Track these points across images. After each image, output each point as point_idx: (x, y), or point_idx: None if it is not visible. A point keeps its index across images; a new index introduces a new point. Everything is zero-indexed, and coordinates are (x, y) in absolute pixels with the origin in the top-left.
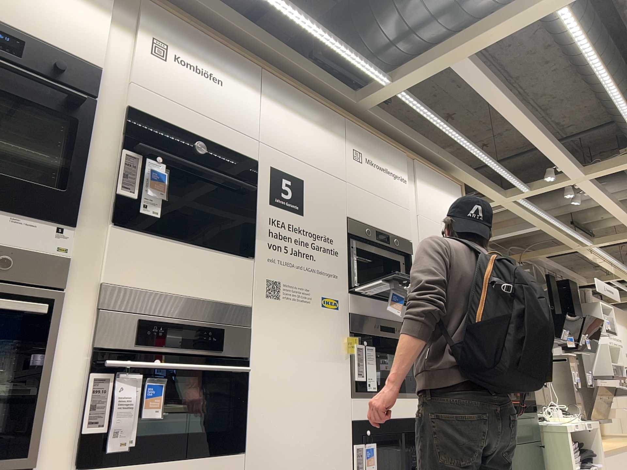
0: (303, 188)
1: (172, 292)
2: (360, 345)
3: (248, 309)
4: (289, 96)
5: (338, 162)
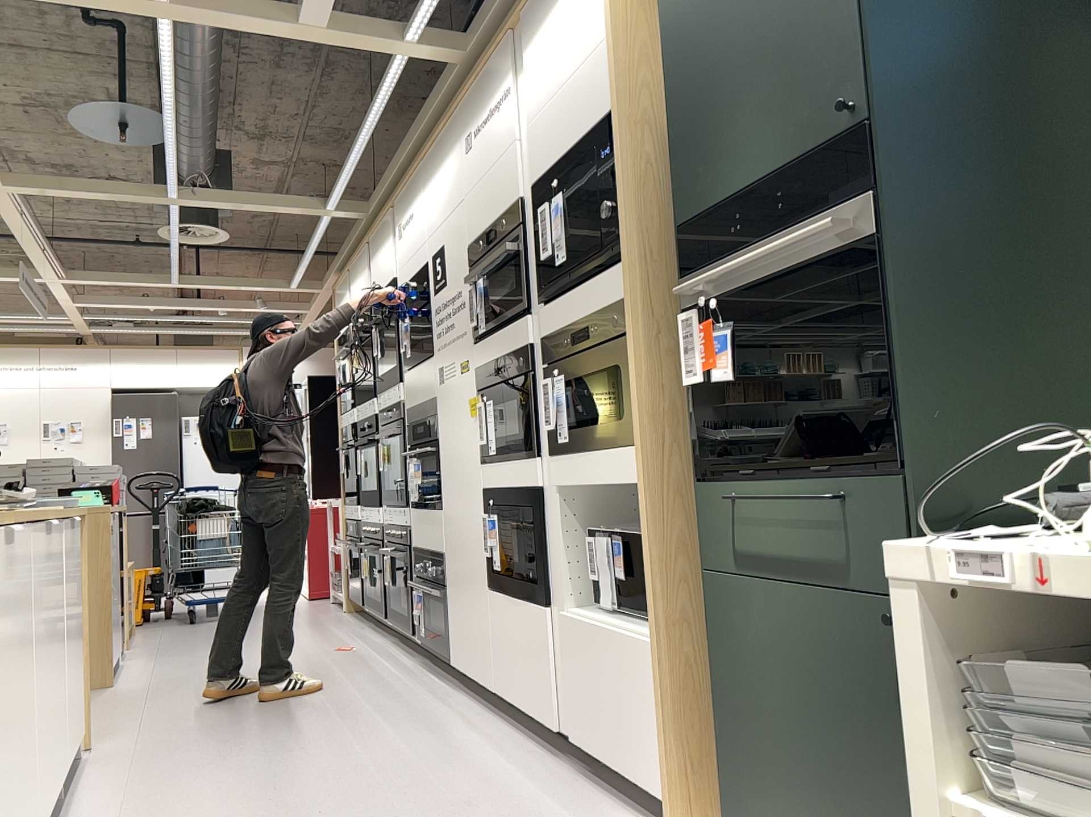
0: (444, 251)
1: (421, 405)
2: (482, 409)
3: (433, 403)
4: (431, 151)
5: (459, 174)
